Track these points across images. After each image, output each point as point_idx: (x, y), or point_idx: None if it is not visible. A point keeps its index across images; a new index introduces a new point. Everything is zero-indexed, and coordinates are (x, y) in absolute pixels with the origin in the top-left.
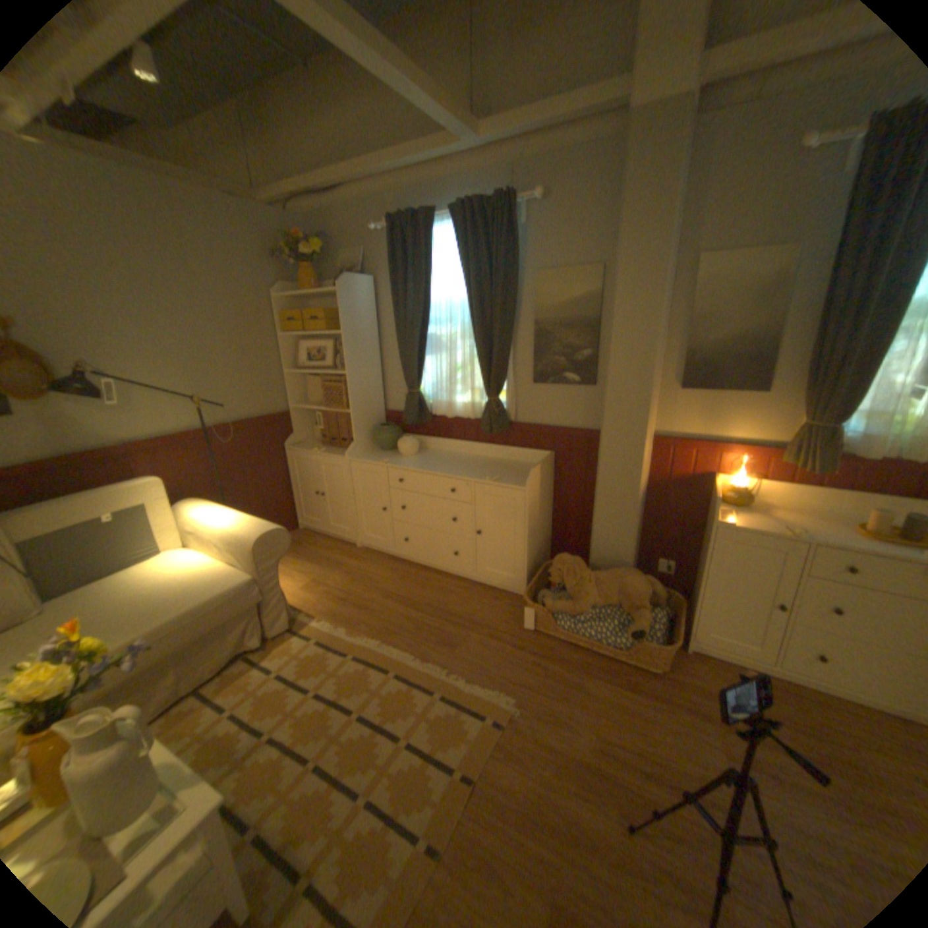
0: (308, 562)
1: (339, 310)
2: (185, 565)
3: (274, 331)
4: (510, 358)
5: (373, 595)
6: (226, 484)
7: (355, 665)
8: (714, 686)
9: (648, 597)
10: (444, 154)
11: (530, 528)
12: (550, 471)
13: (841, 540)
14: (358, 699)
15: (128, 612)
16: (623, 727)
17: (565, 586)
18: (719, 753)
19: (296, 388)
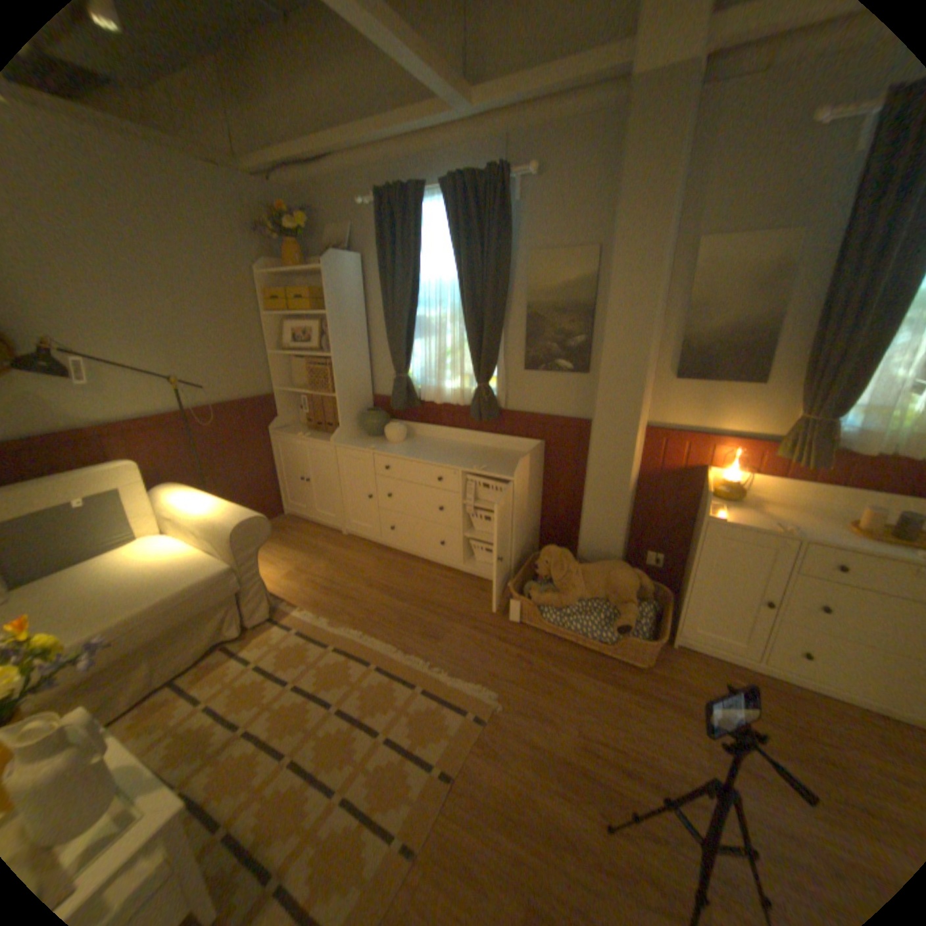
0: (292, 550)
1: (325, 289)
2: (161, 552)
3: (257, 310)
4: (502, 343)
5: (357, 584)
6: (207, 468)
7: (336, 656)
8: (699, 682)
9: (636, 591)
10: (436, 124)
11: (518, 519)
12: (540, 461)
13: (833, 538)
14: (337, 692)
15: (97, 602)
16: (606, 723)
17: (552, 579)
18: (702, 751)
19: (281, 370)
